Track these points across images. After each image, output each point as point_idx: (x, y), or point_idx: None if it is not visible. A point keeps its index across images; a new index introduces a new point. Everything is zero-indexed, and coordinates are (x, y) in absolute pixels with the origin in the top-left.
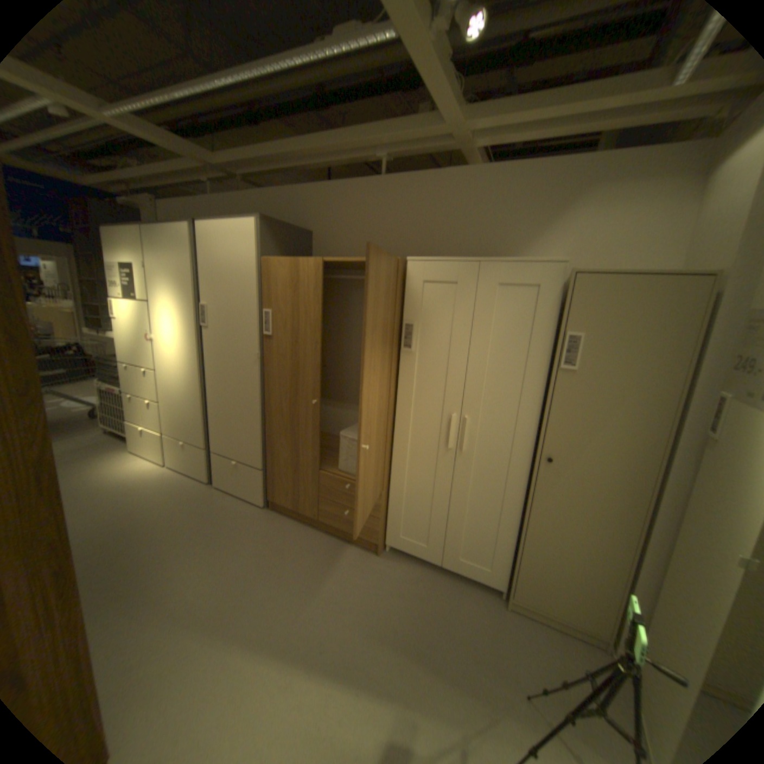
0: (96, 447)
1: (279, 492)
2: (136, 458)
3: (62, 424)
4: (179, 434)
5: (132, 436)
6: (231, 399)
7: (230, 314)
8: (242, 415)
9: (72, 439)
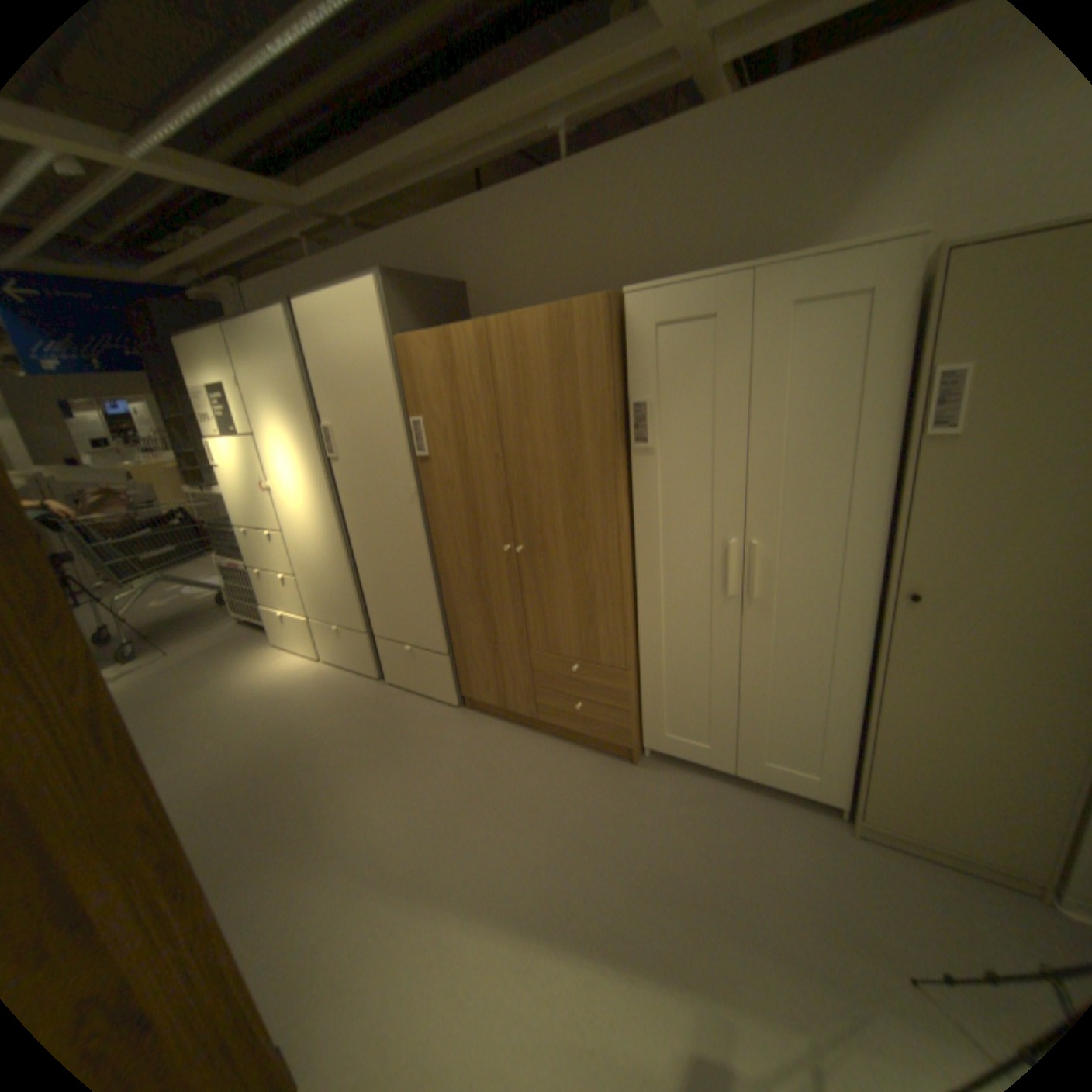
0: (230, 643)
1: (476, 683)
2: (282, 653)
3: (185, 618)
4: (329, 615)
5: (271, 624)
6: (388, 559)
7: (364, 434)
8: (407, 579)
9: (200, 636)
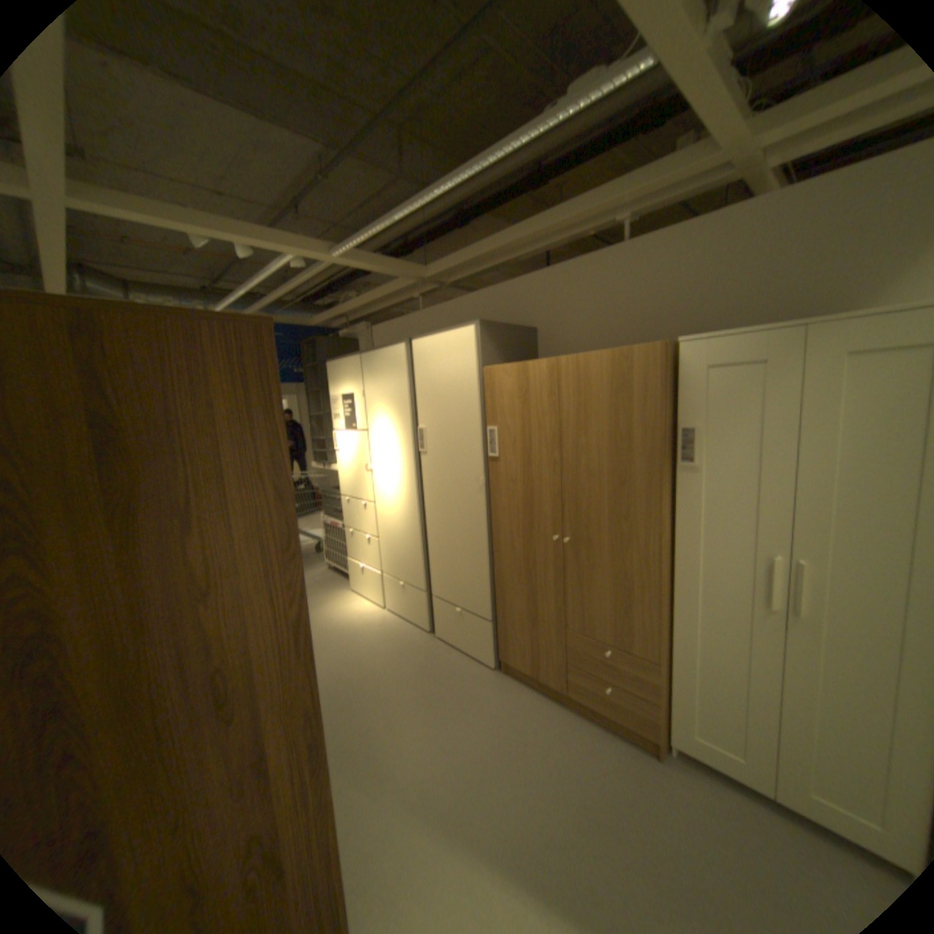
0: (322, 583)
1: (513, 652)
2: (358, 598)
3: None
4: (399, 573)
5: (353, 573)
6: (453, 534)
7: (449, 436)
8: (466, 553)
9: None
